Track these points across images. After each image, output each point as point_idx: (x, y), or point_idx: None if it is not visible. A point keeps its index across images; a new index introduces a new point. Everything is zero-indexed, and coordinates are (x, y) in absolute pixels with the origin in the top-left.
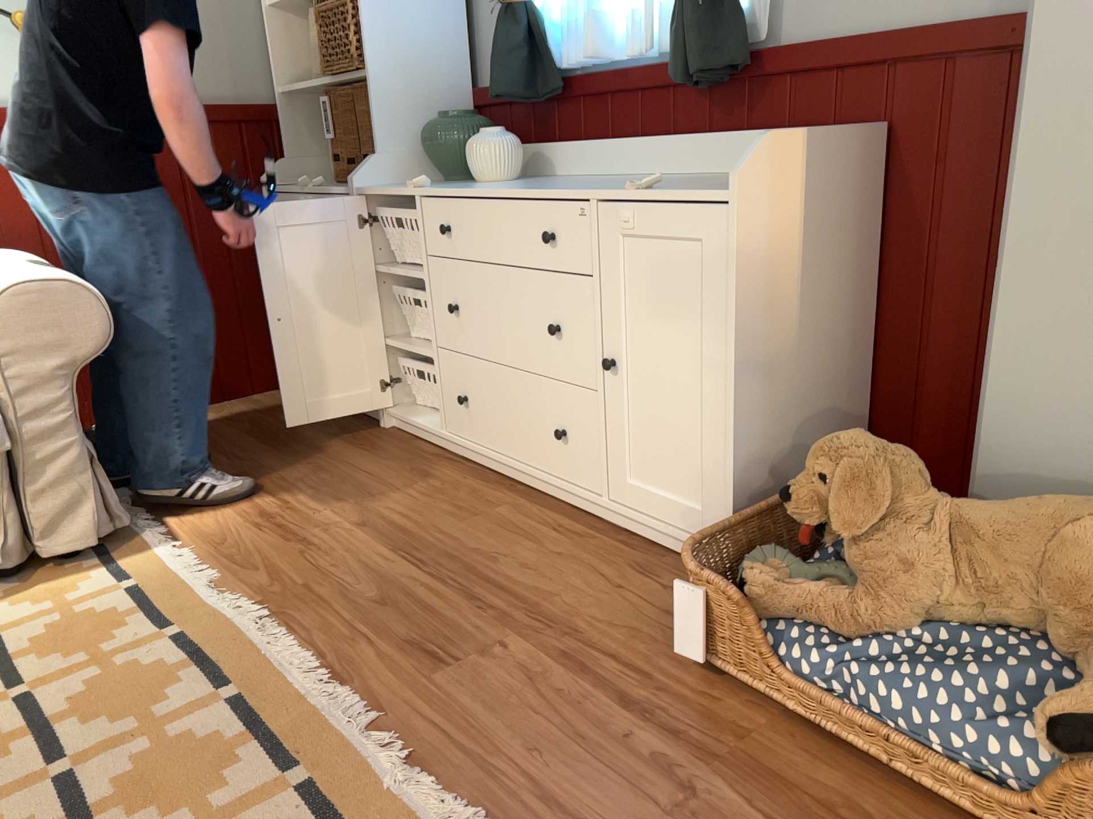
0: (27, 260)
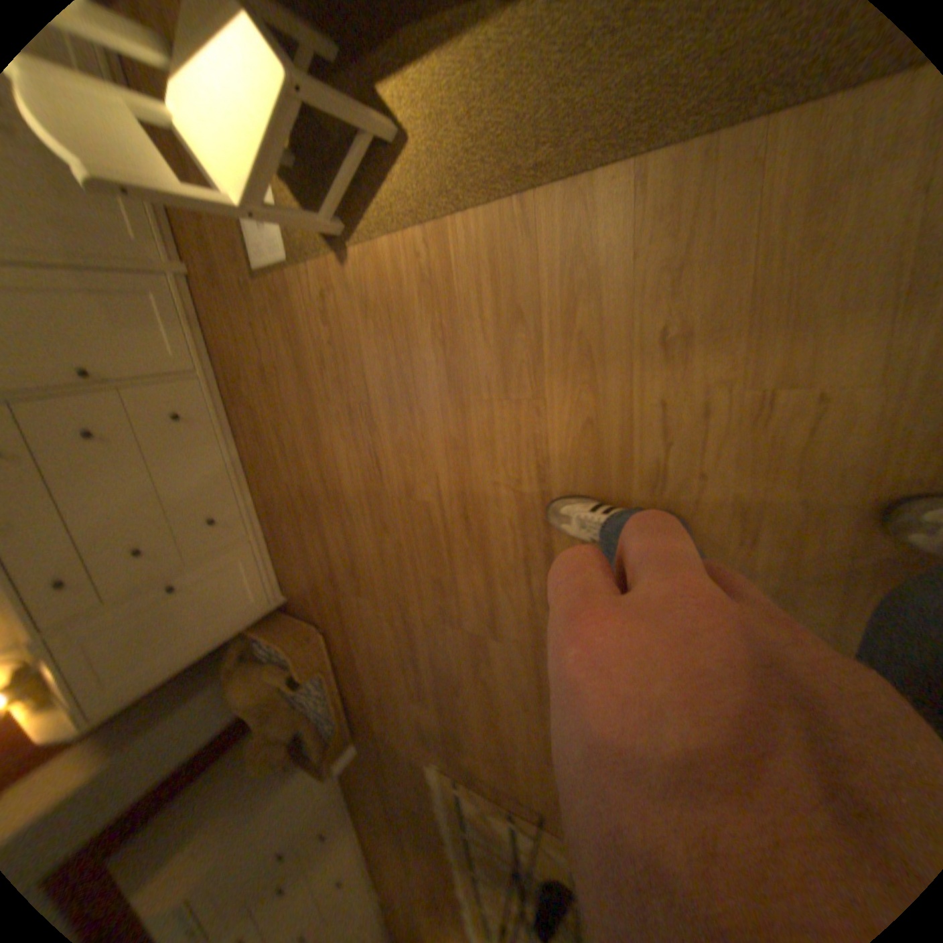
0: None
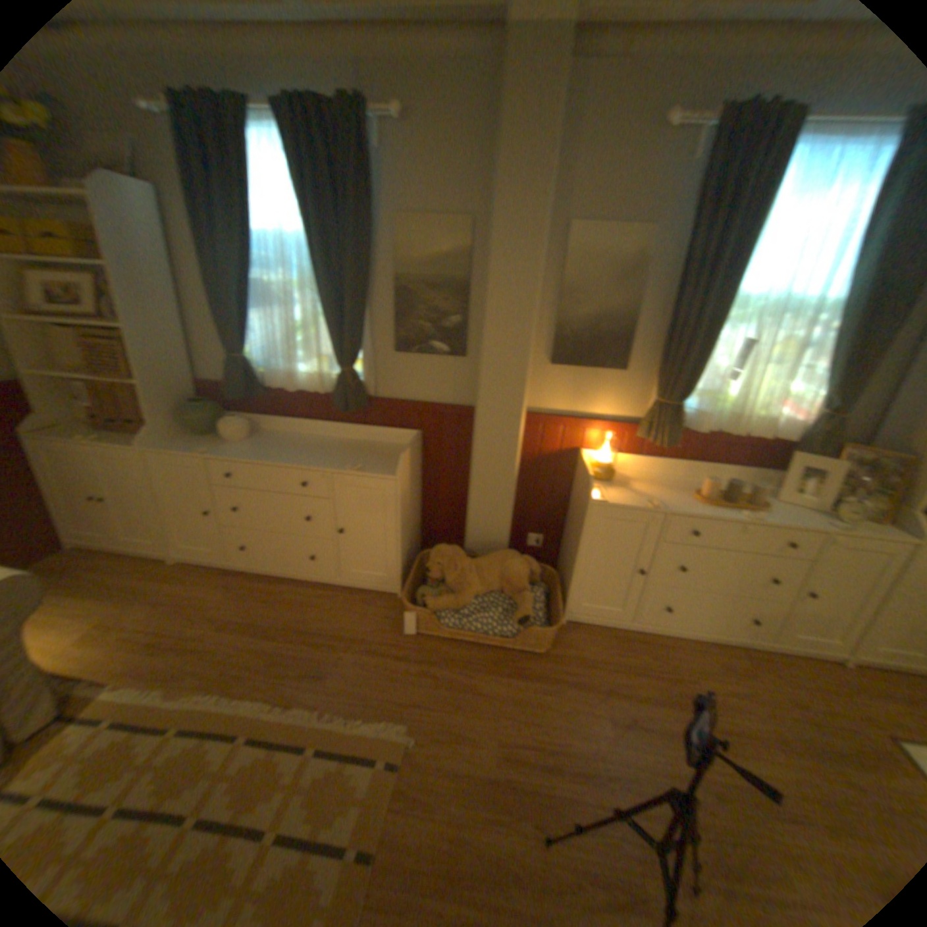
0: None
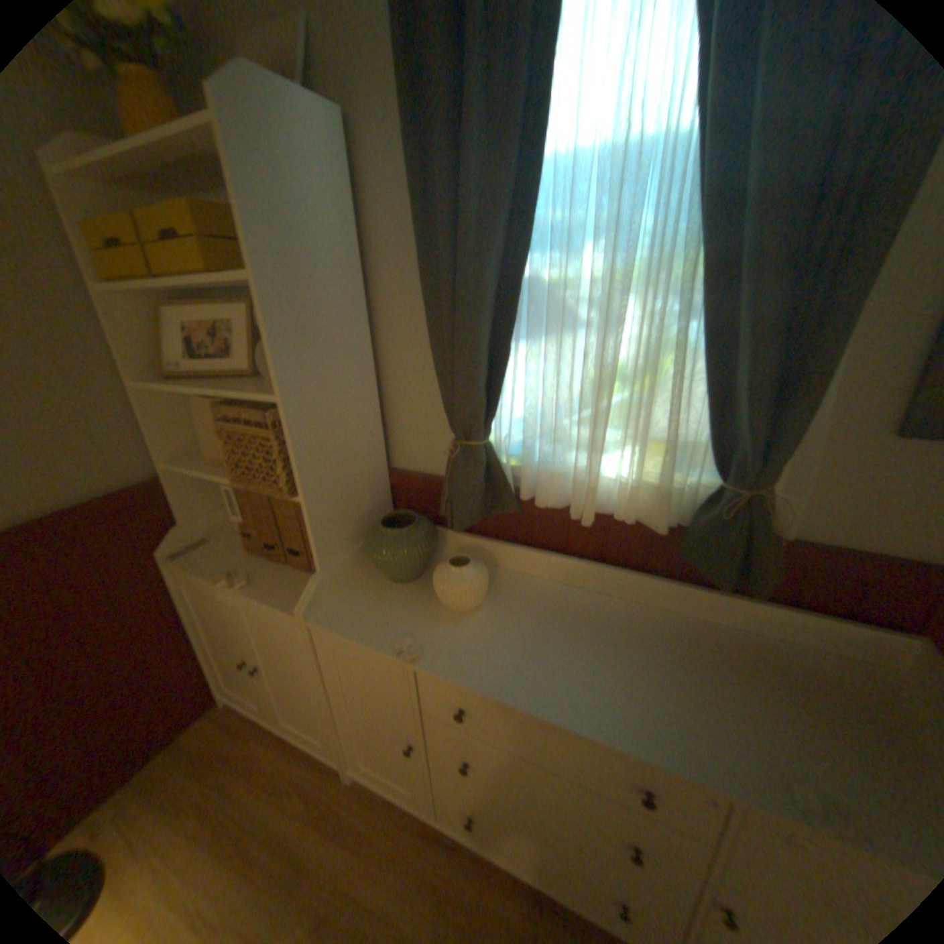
0: None
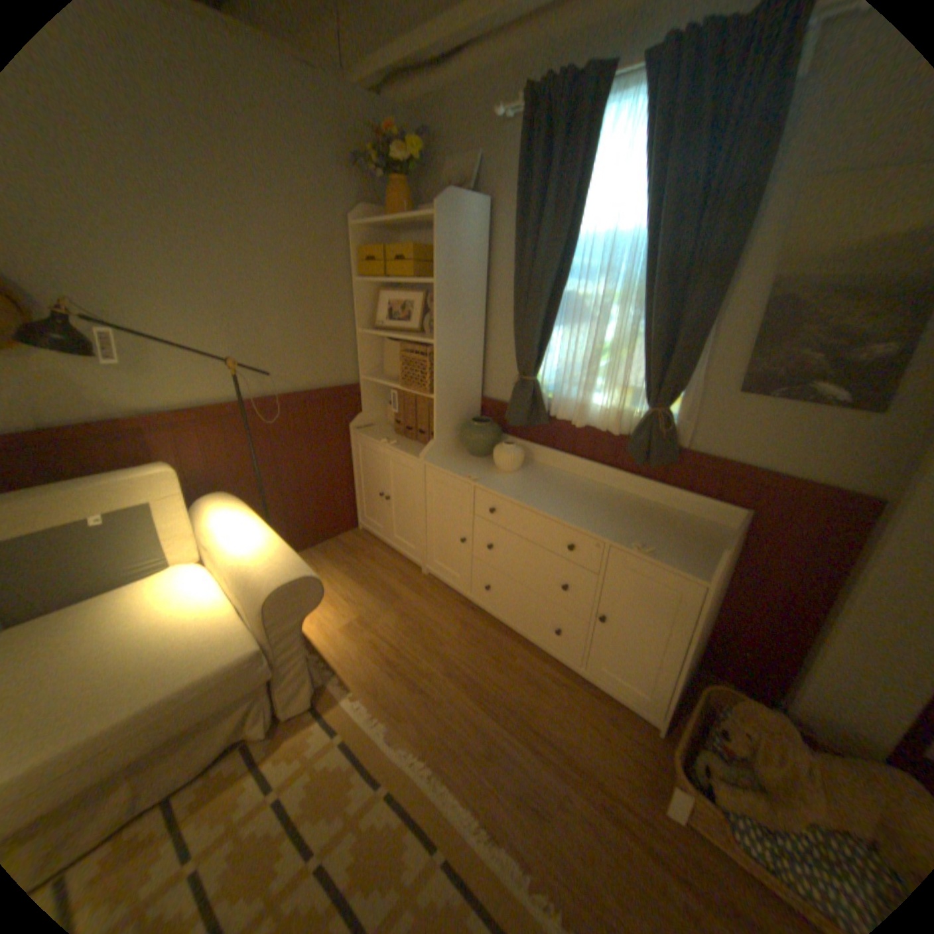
0: (245, 521)
